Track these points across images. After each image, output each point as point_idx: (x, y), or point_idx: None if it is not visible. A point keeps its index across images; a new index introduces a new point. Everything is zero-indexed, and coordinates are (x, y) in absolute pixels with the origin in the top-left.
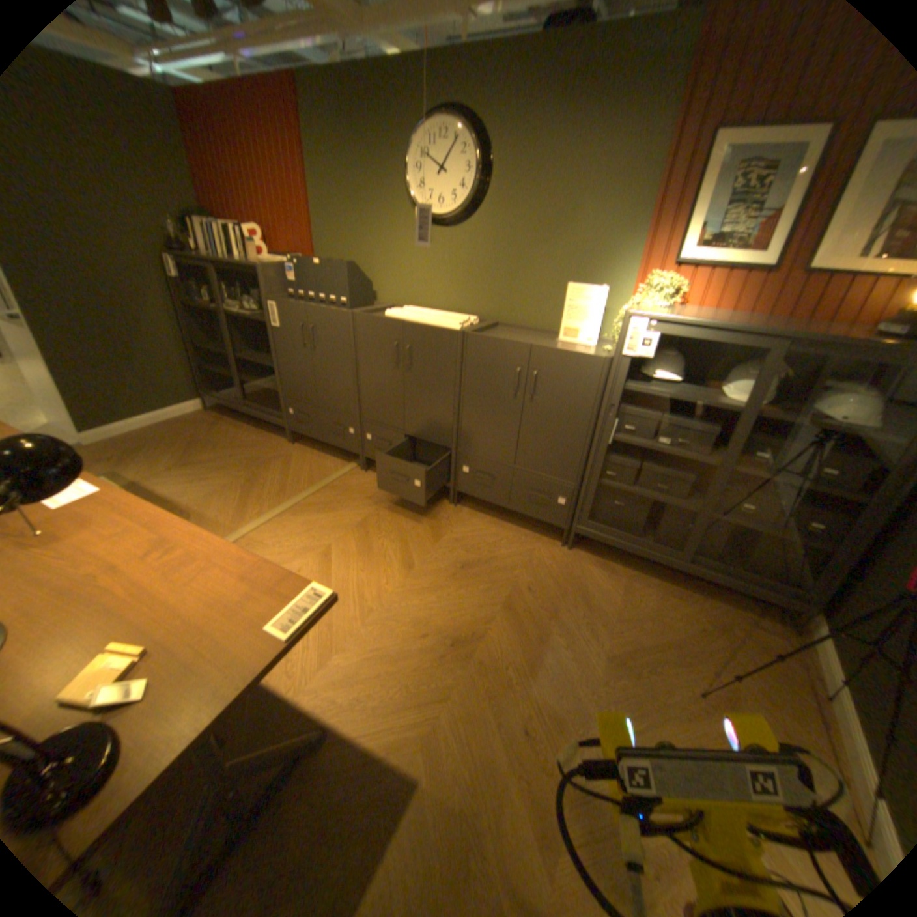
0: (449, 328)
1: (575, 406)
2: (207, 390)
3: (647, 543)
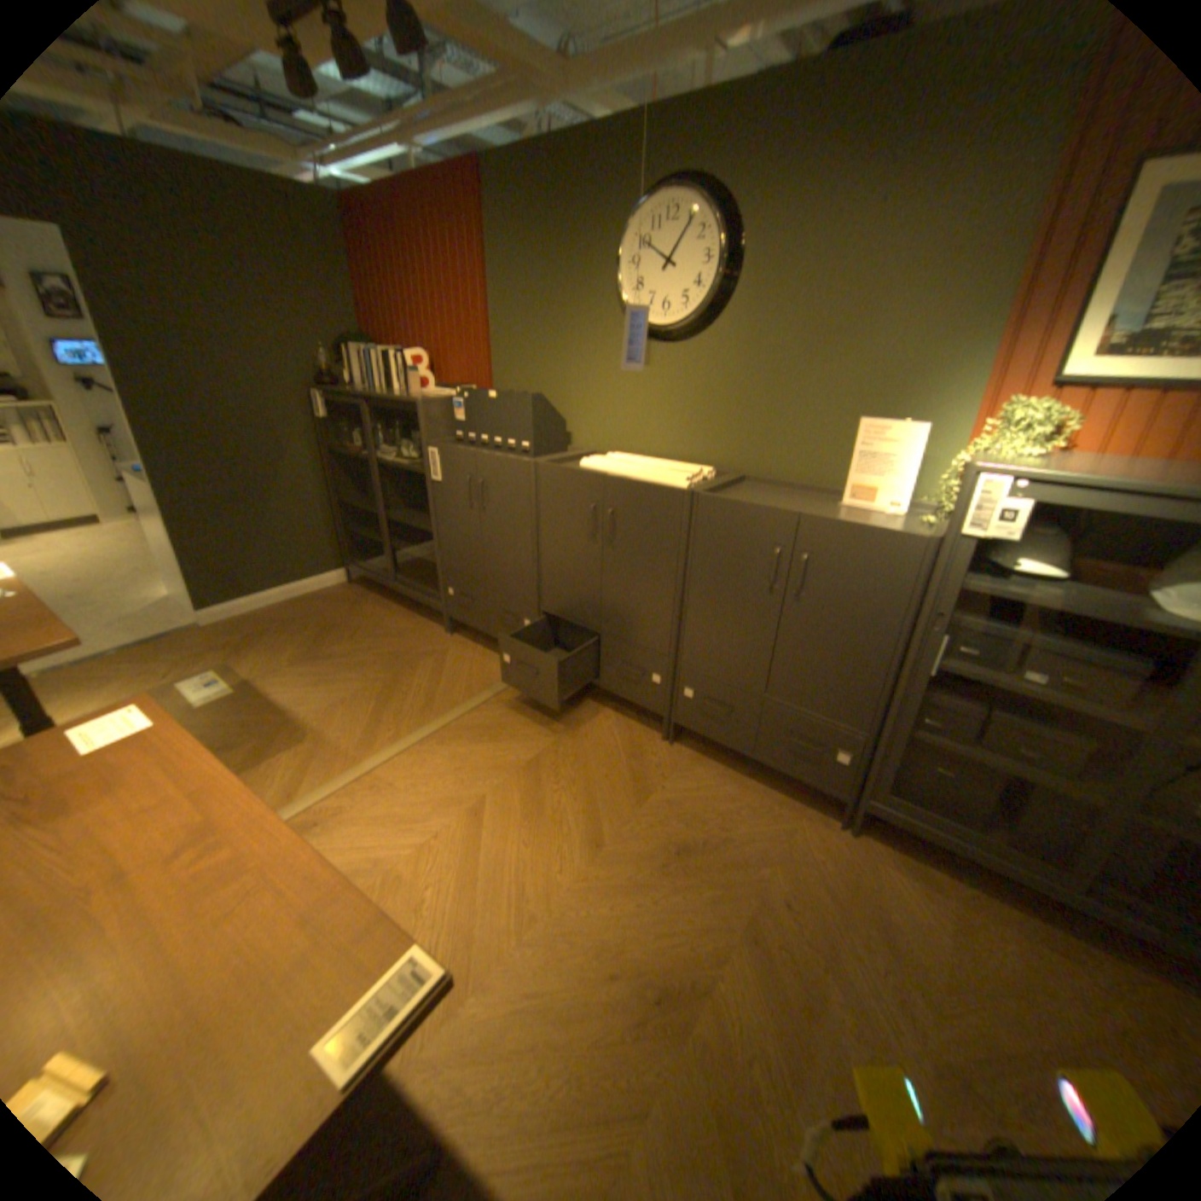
0: (670, 485)
1: (873, 612)
2: (352, 557)
3: (1000, 847)
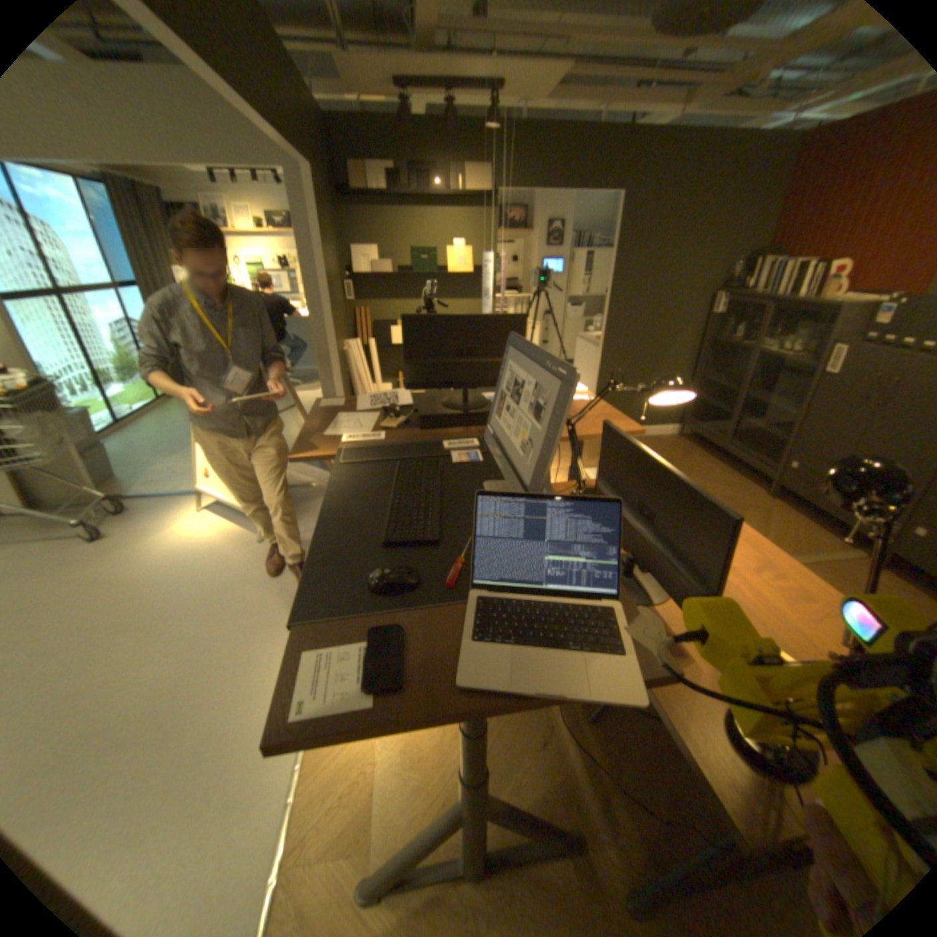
0: None
1: None
2: (693, 419)
3: None
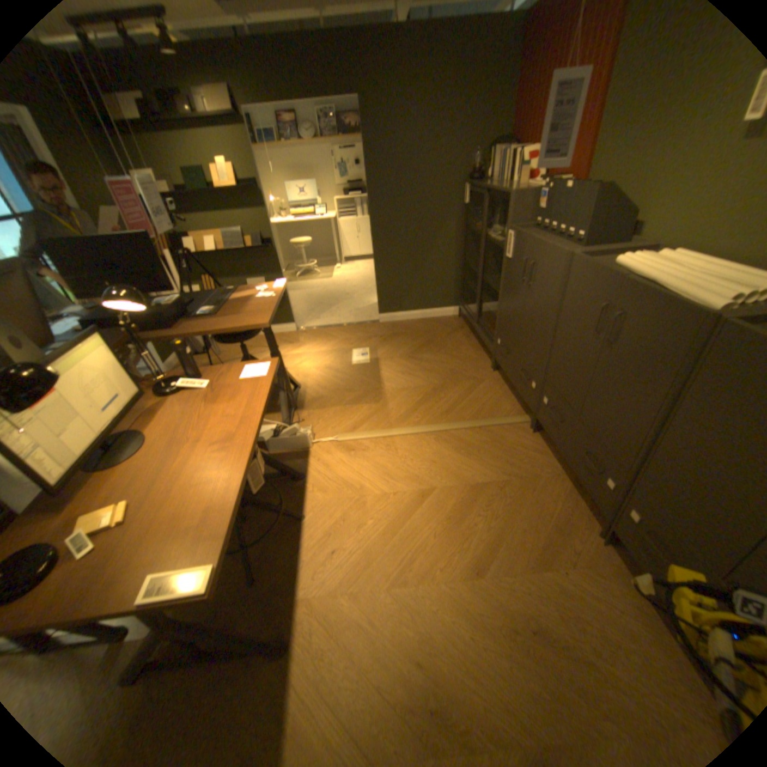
0: (701, 299)
1: None
2: (463, 301)
3: None
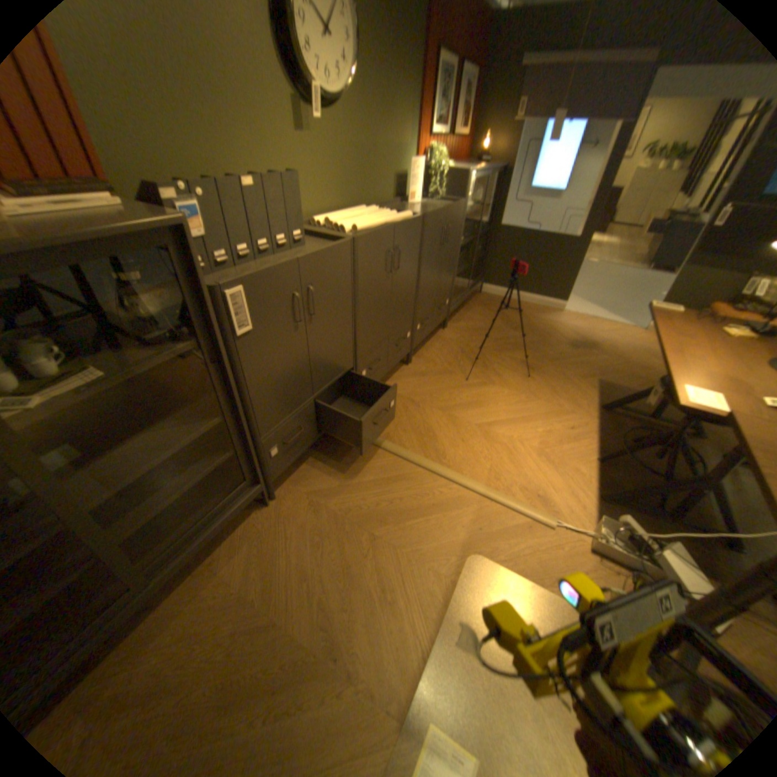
0: (406, 217)
1: (456, 238)
2: None
3: (462, 295)
